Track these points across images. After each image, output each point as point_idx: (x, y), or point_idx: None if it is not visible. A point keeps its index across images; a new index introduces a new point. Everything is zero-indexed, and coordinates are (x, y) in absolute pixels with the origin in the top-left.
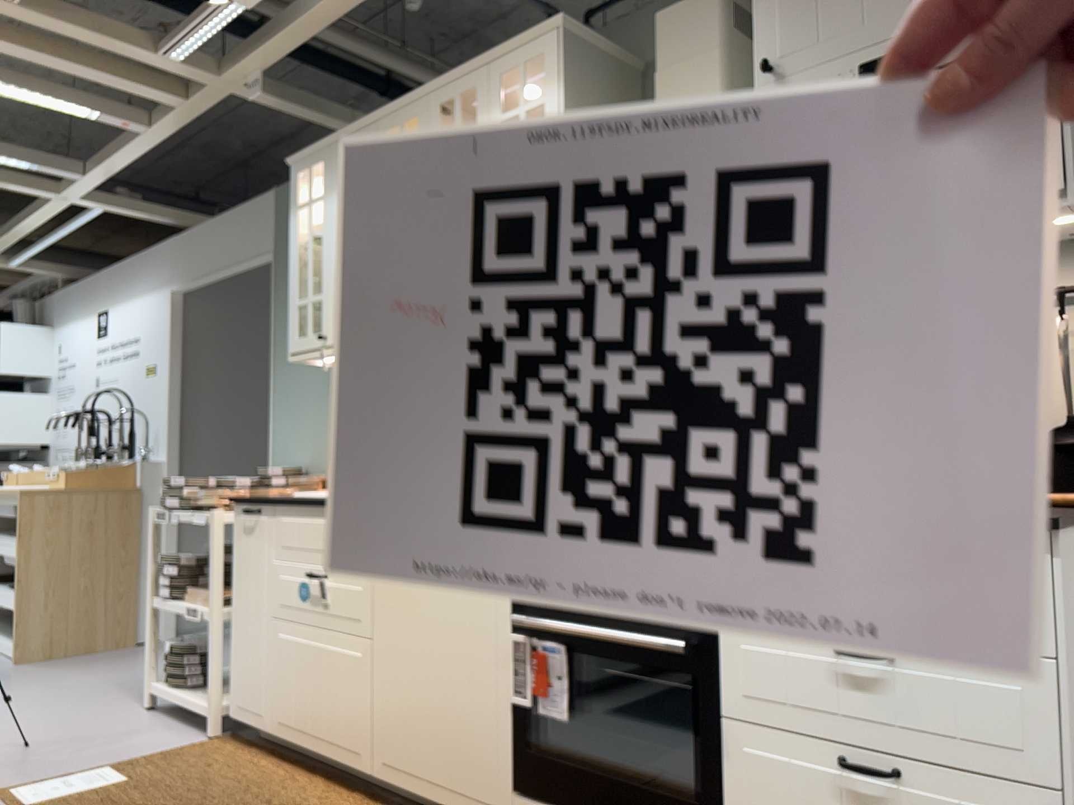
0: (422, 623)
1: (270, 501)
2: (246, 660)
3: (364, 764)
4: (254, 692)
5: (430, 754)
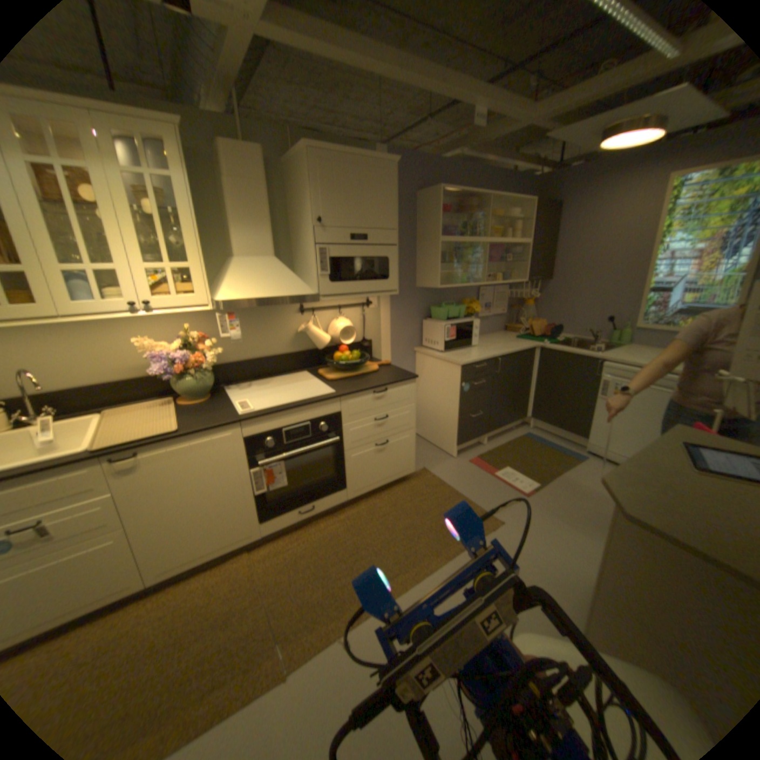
0: (178, 498)
1: None
2: None
3: (135, 590)
4: None
5: (200, 547)
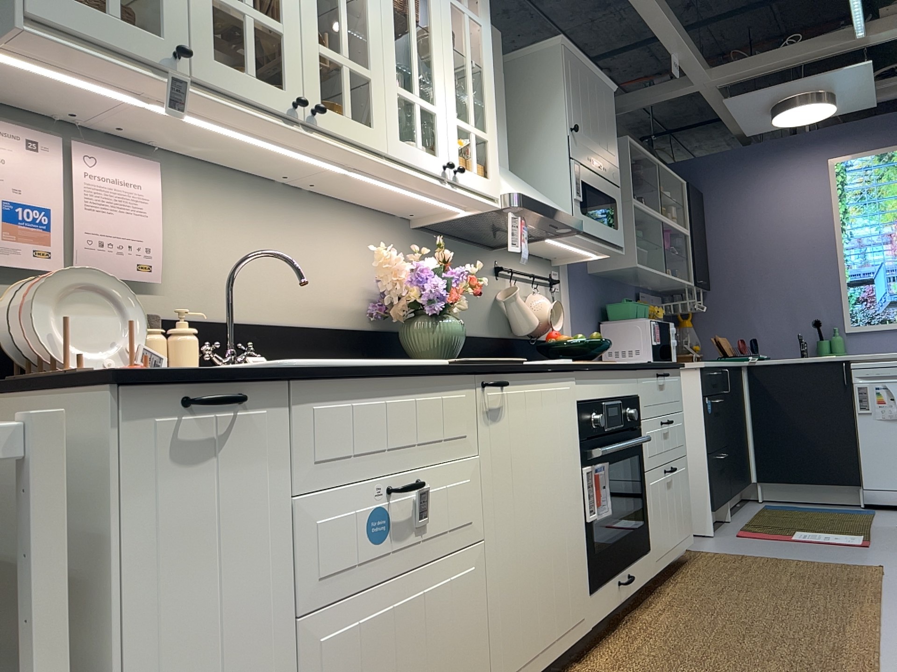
0: (530, 491)
1: (289, 371)
2: None
3: None
4: None
5: (544, 619)
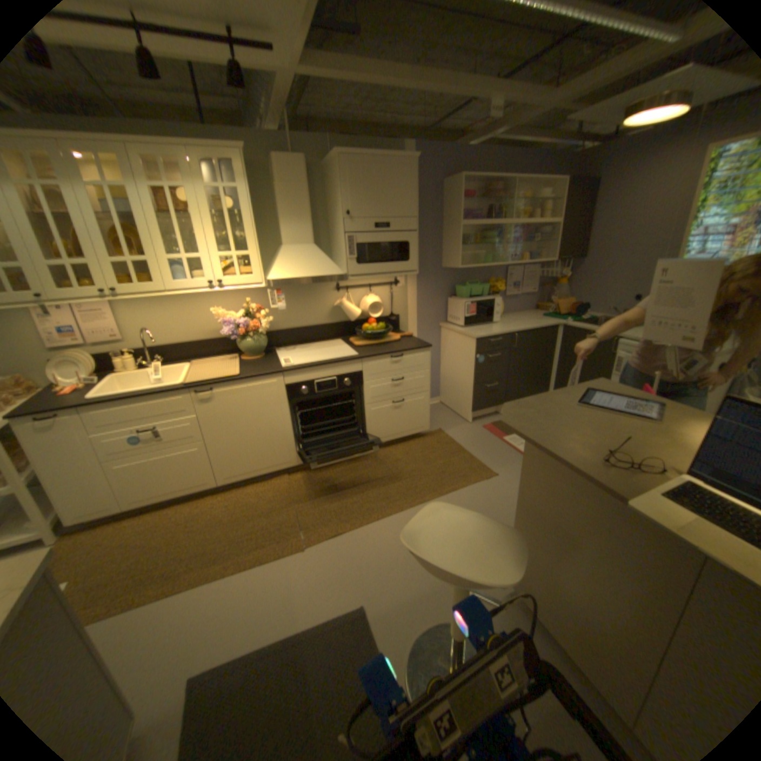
0: (240, 424)
1: (74, 408)
2: (77, 495)
3: (211, 486)
4: (96, 504)
5: (254, 463)
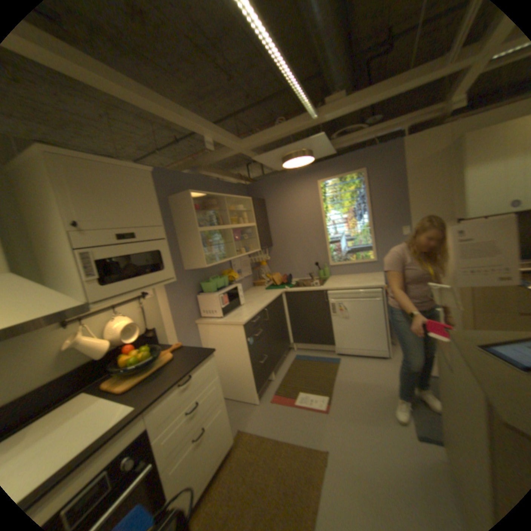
0: None
1: None
2: None
3: None
4: None
5: None
